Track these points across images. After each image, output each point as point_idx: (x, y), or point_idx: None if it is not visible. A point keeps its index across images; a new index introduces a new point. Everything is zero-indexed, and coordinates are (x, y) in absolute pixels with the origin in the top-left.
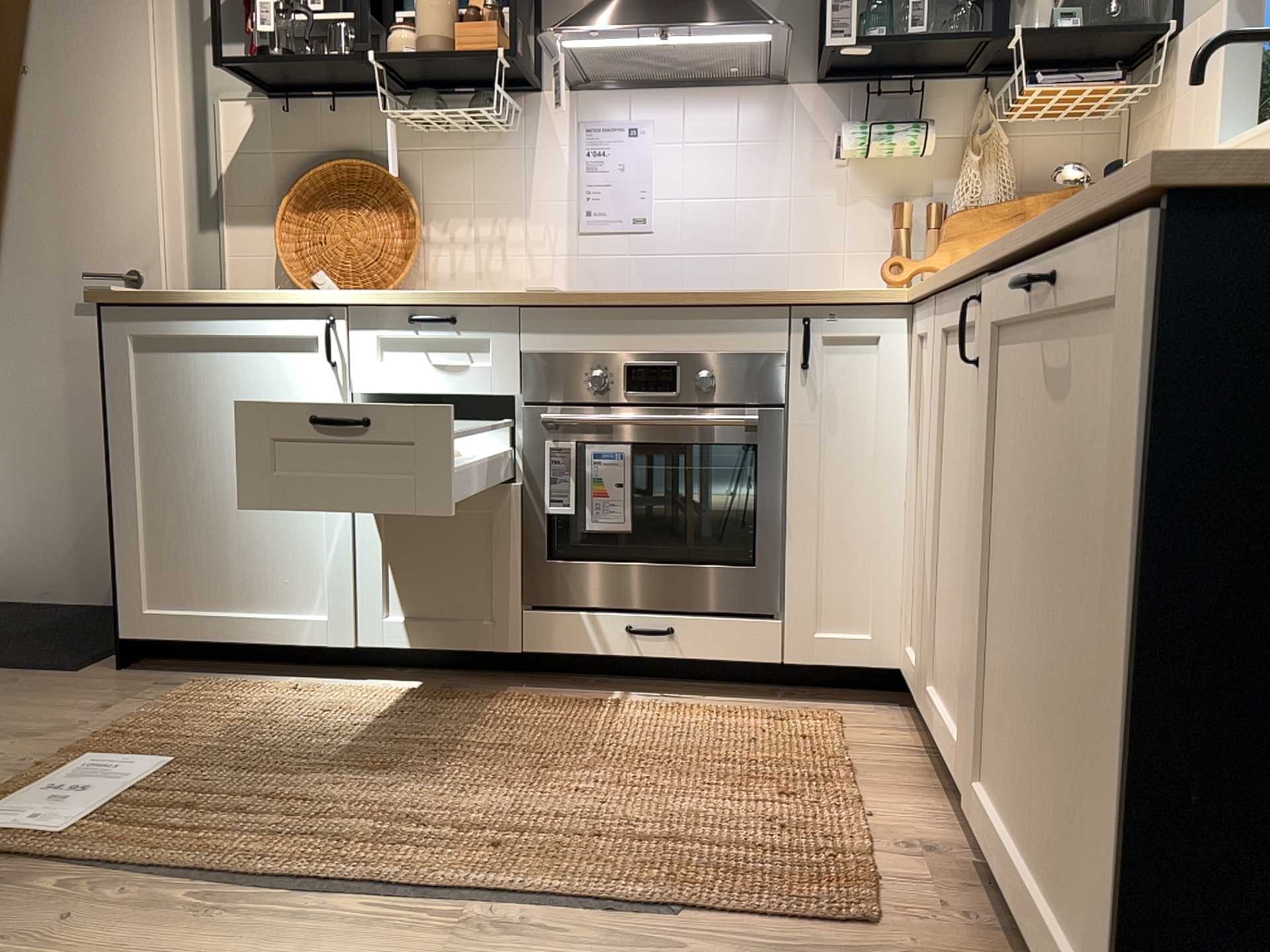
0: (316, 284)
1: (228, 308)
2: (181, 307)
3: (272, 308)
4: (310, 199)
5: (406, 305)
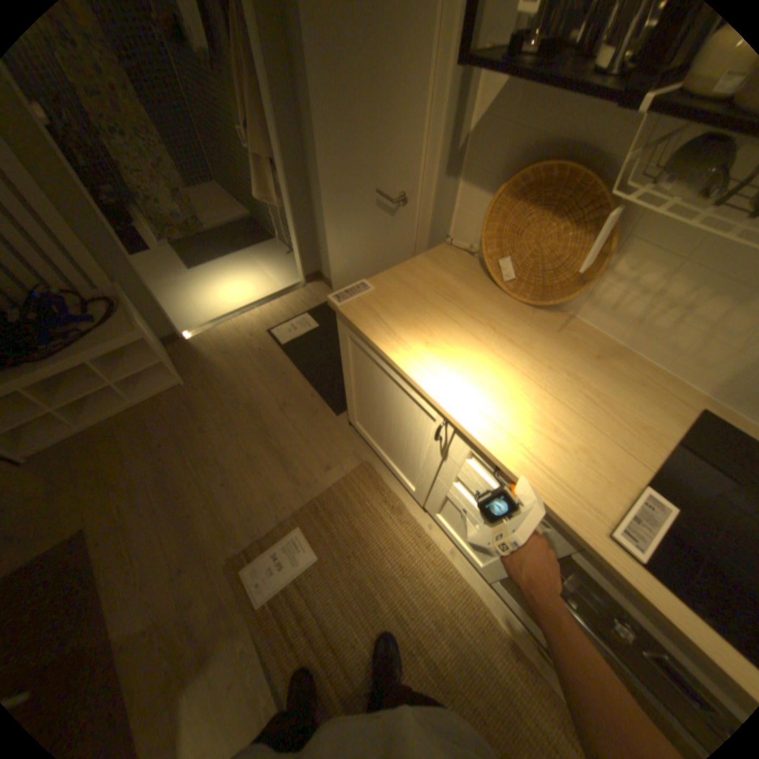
0: (503, 265)
1: (391, 363)
2: (369, 342)
3: (414, 385)
4: (529, 186)
5: (499, 464)
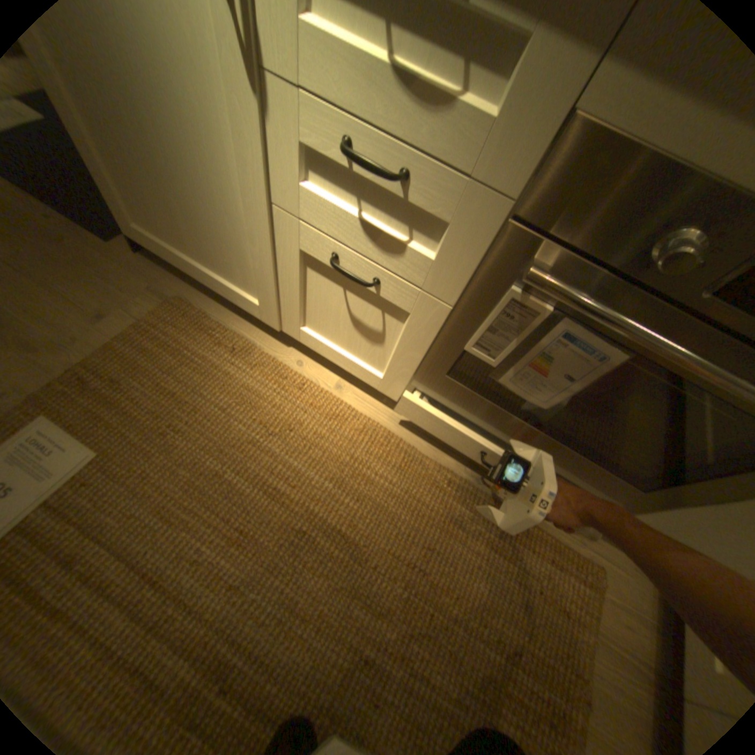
0: None
1: None
2: None
3: None
4: None
5: None
